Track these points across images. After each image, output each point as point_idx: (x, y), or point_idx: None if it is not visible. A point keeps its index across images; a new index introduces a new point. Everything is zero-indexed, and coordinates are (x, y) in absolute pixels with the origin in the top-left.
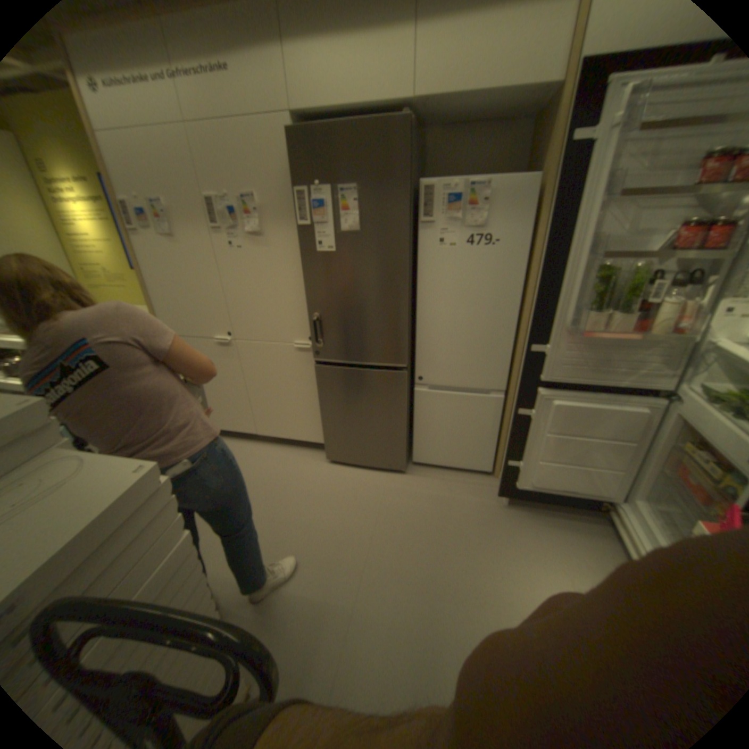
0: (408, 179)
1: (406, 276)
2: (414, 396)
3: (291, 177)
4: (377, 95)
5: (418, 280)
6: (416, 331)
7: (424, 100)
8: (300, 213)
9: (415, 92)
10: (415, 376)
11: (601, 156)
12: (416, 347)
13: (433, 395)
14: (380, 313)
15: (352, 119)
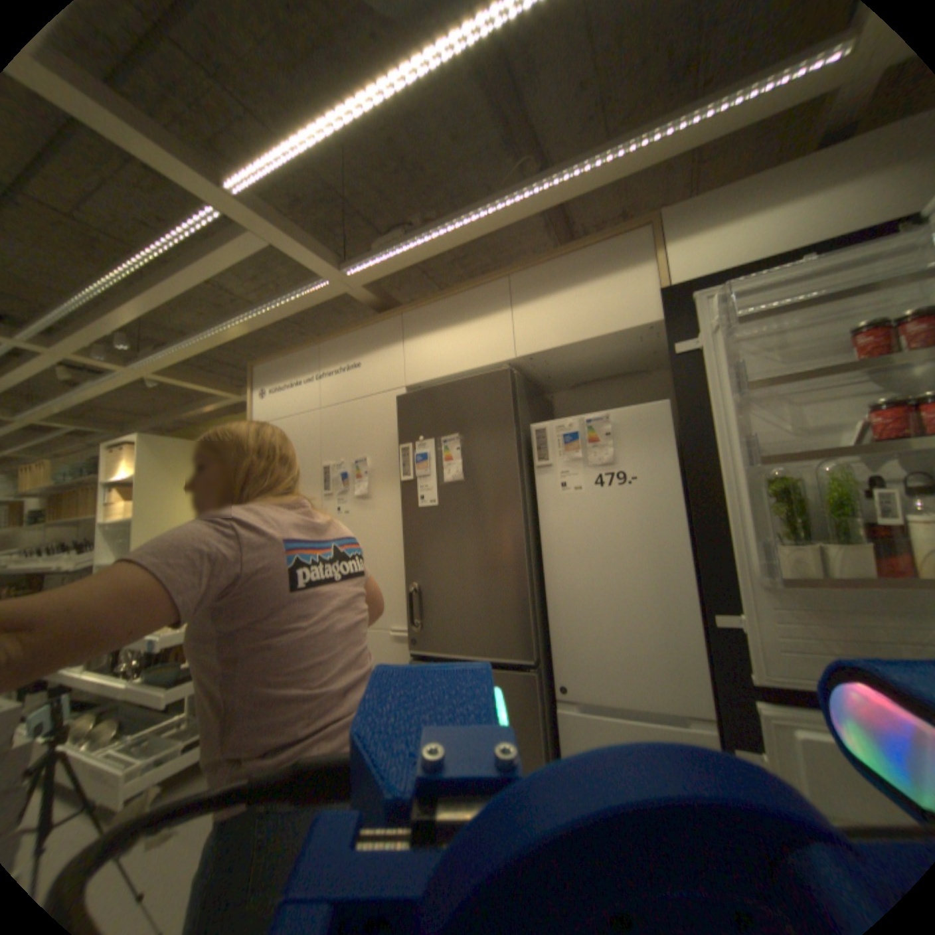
0: (512, 421)
1: (520, 526)
2: (562, 726)
3: (398, 436)
4: (481, 361)
5: (544, 536)
6: (551, 609)
7: (528, 358)
8: (404, 468)
9: (516, 353)
10: (558, 686)
11: (712, 358)
12: (553, 634)
13: (590, 723)
14: (491, 578)
15: (455, 379)
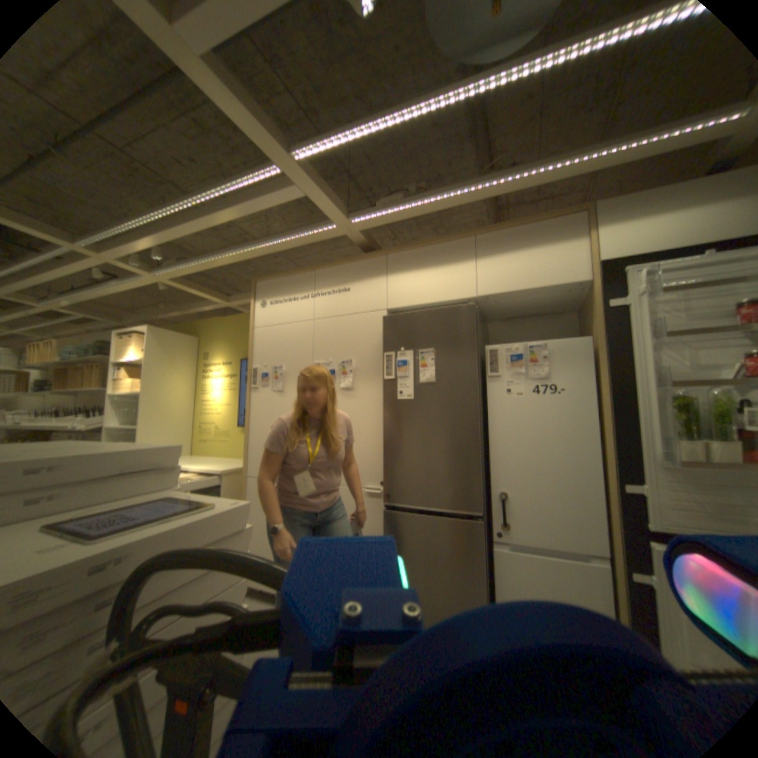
0: (475, 343)
1: (477, 418)
2: (494, 561)
3: (382, 347)
4: (449, 297)
5: (489, 427)
6: (491, 479)
7: (484, 298)
8: (386, 370)
9: (477, 293)
10: (493, 533)
11: (637, 313)
12: (492, 497)
13: (518, 558)
14: (453, 454)
15: (431, 309)
